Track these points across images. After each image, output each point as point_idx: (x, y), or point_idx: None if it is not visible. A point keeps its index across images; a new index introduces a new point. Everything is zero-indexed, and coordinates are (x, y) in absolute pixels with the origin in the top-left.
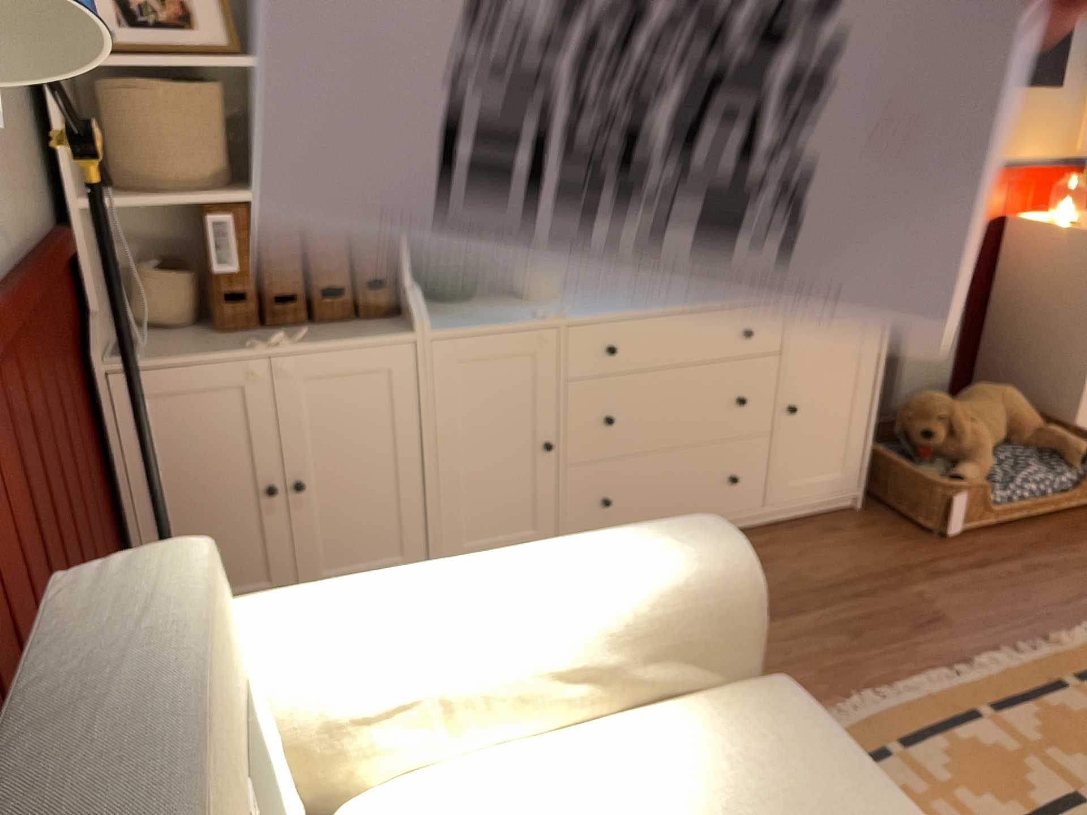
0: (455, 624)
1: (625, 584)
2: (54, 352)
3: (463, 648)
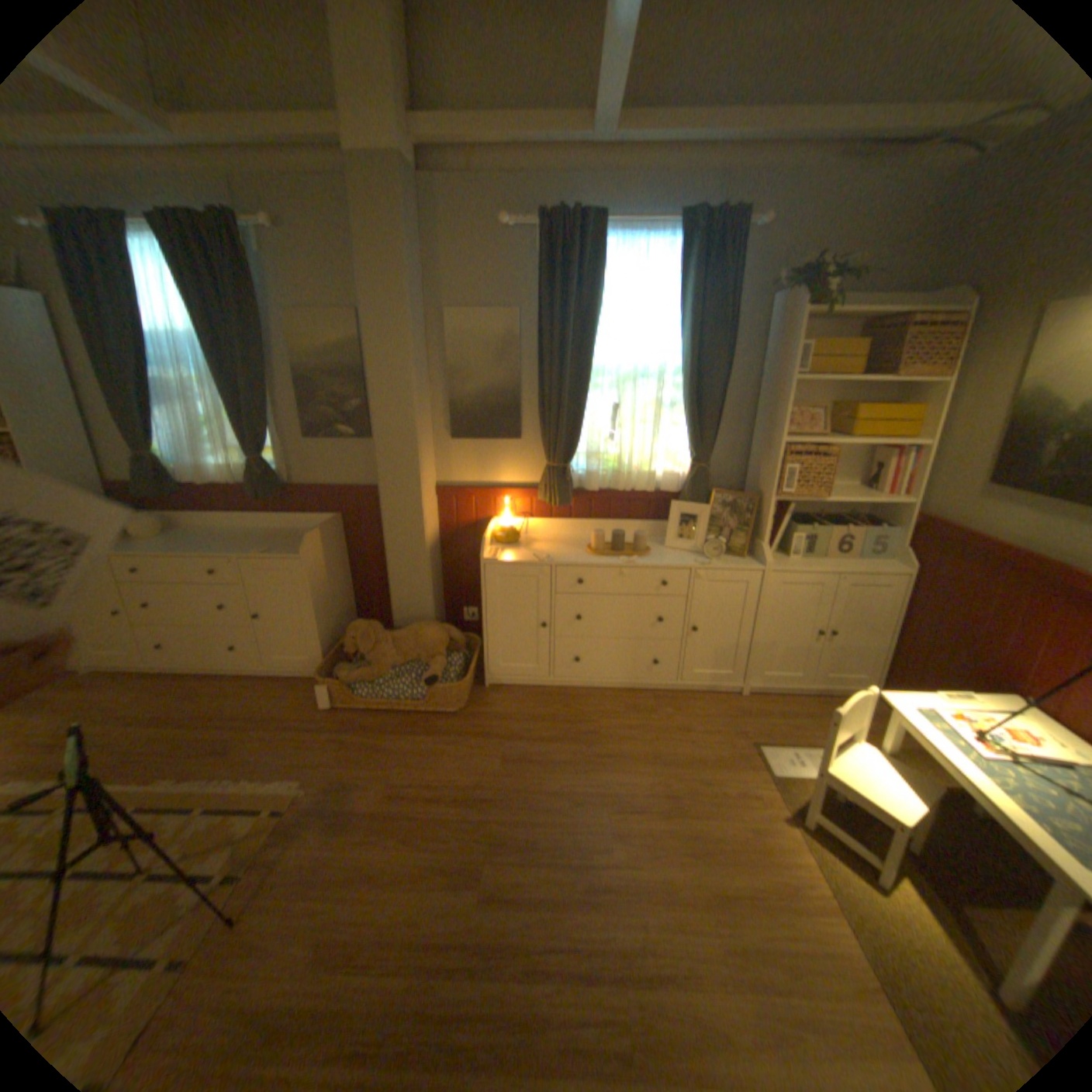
0: None
1: None
2: None
3: None
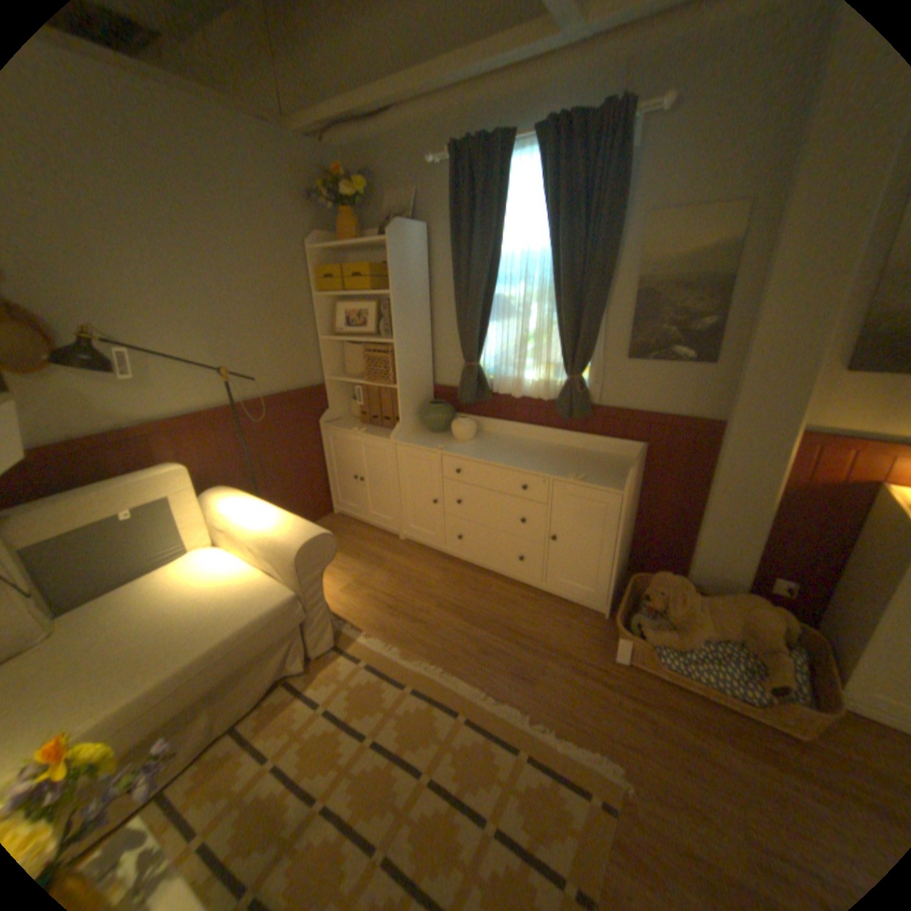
0: (239, 518)
1: (271, 533)
2: (292, 417)
3: (236, 525)
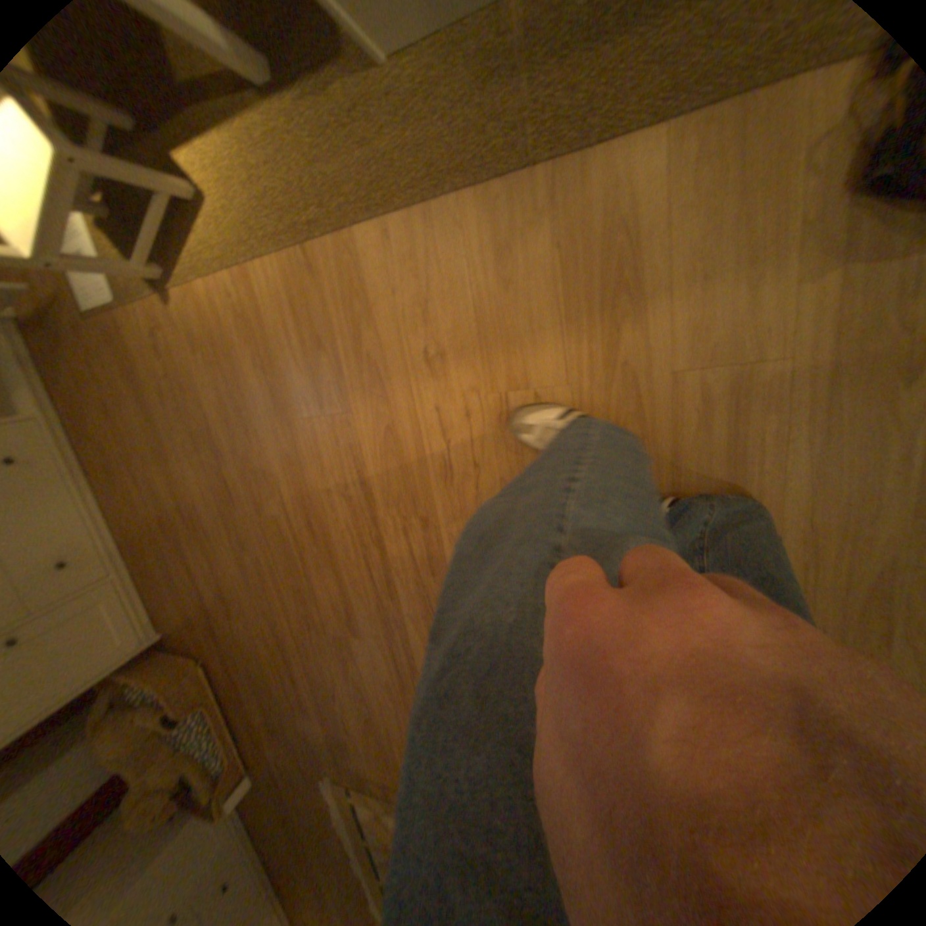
0: None
1: None
2: None
3: None
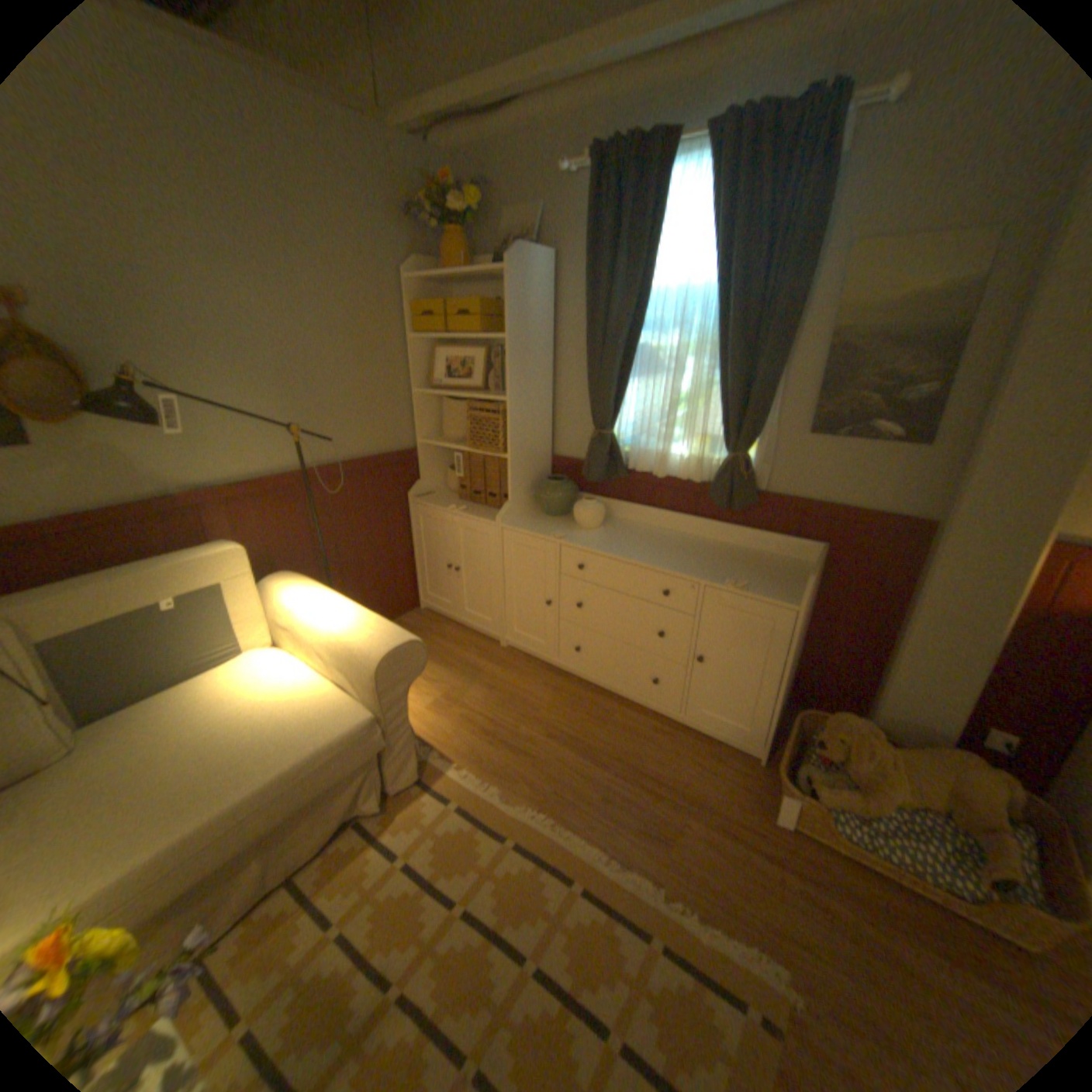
0: (307, 615)
1: (346, 636)
2: (375, 489)
3: (303, 623)
